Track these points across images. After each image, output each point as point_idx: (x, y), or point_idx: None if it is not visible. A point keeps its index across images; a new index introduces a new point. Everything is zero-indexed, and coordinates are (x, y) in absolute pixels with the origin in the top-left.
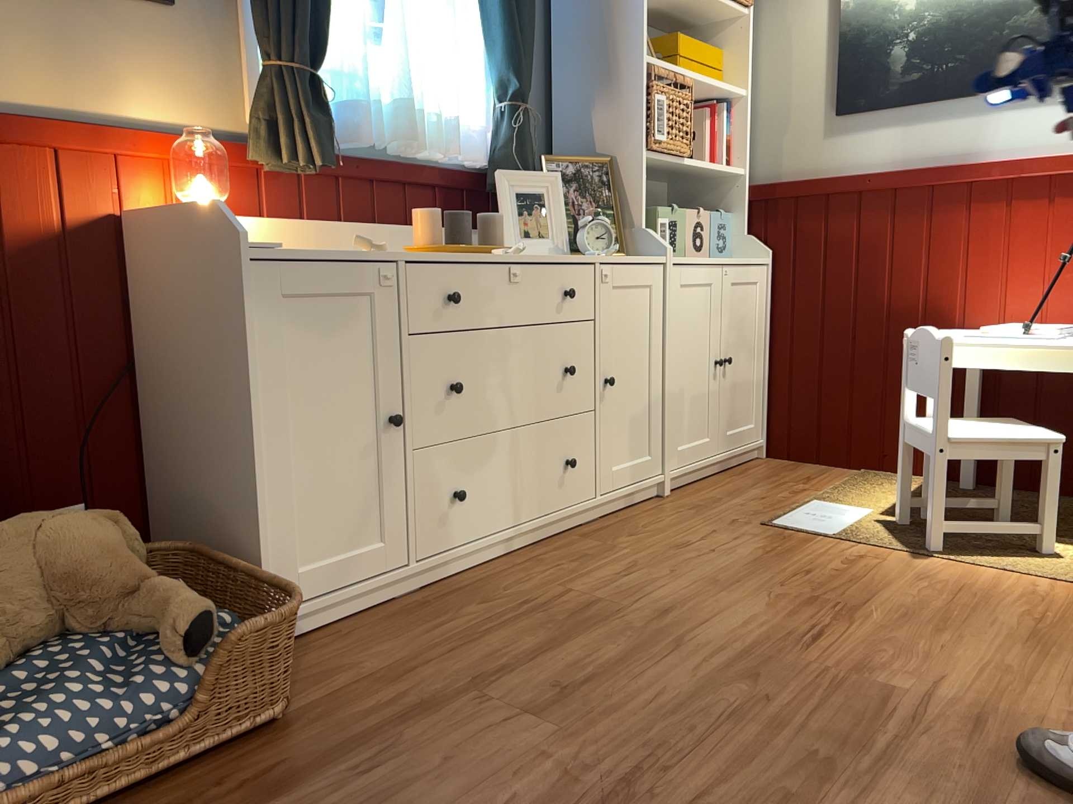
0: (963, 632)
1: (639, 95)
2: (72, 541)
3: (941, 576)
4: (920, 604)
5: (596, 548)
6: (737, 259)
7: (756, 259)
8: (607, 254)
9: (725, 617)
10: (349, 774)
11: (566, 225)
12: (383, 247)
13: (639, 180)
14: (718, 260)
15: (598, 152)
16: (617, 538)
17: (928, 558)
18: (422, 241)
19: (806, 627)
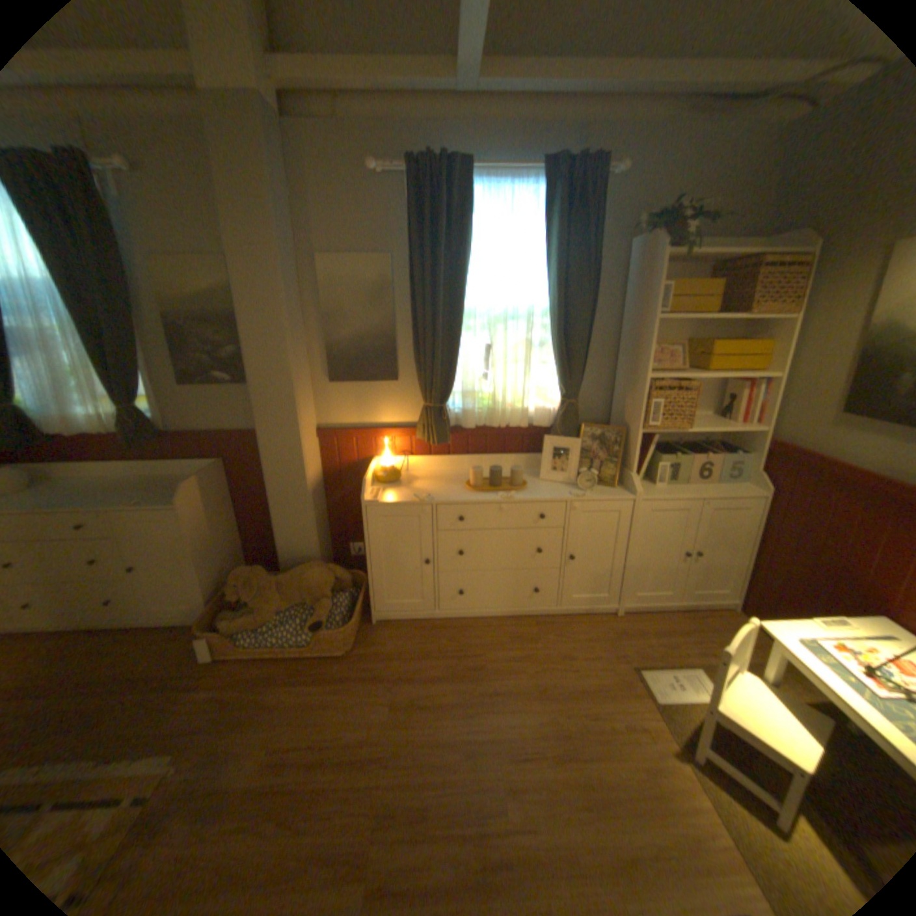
0: (597, 824)
1: (643, 398)
2: (310, 580)
3: (666, 783)
4: (613, 788)
5: (531, 635)
6: (730, 493)
7: (760, 491)
8: (588, 492)
9: (513, 717)
10: (331, 691)
11: (576, 468)
12: (429, 497)
13: (635, 446)
14: (703, 494)
15: (625, 420)
16: (549, 634)
17: (684, 766)
18: (471, 482)
19: (534, 752)
